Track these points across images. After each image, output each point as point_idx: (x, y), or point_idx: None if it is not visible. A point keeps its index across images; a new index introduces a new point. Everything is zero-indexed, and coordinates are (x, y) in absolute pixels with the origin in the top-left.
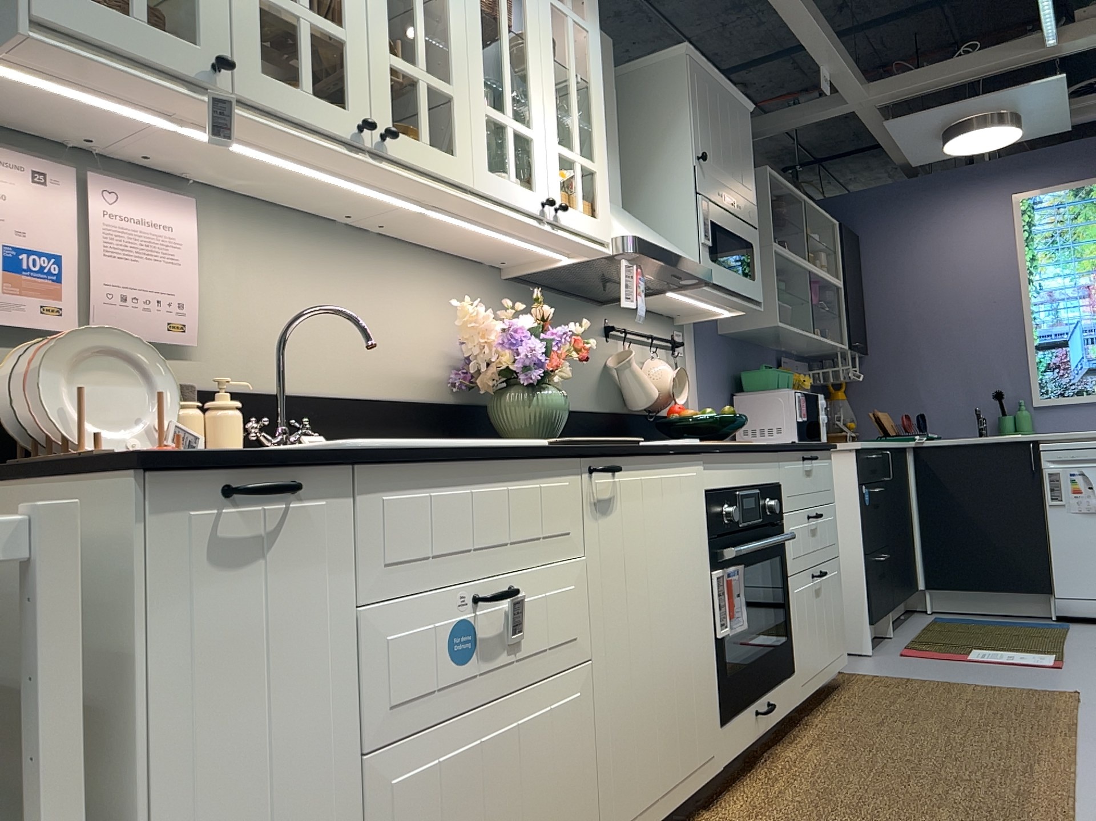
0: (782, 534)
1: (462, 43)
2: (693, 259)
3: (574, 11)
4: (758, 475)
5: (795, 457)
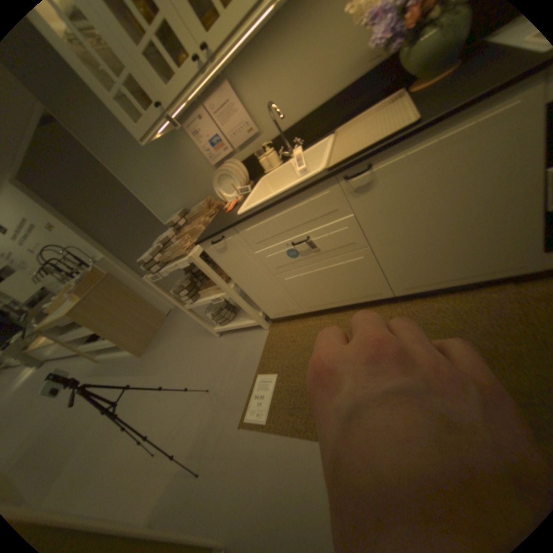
0: None
1: None
2: None
3: None
4: None
5: None
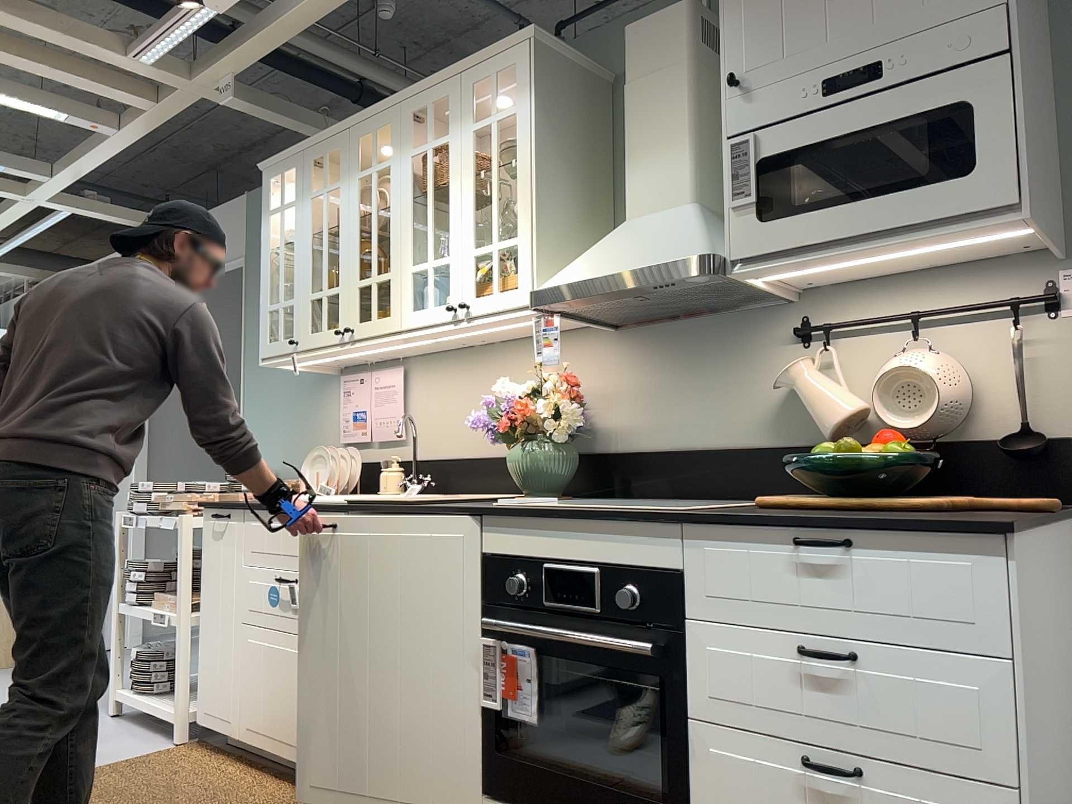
0: (674, 648)
1: (396, 237)
2: (682, 250)
3: (496, 112)
4: (602, 551)
5: (745, 535)
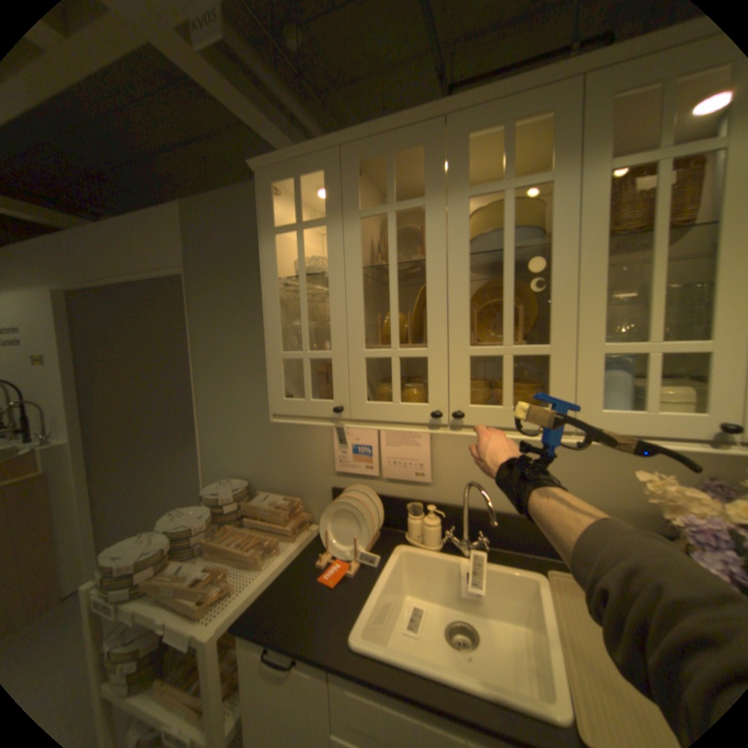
0: None
1: (569, 295)
2: None
3: None
4: None
5: None
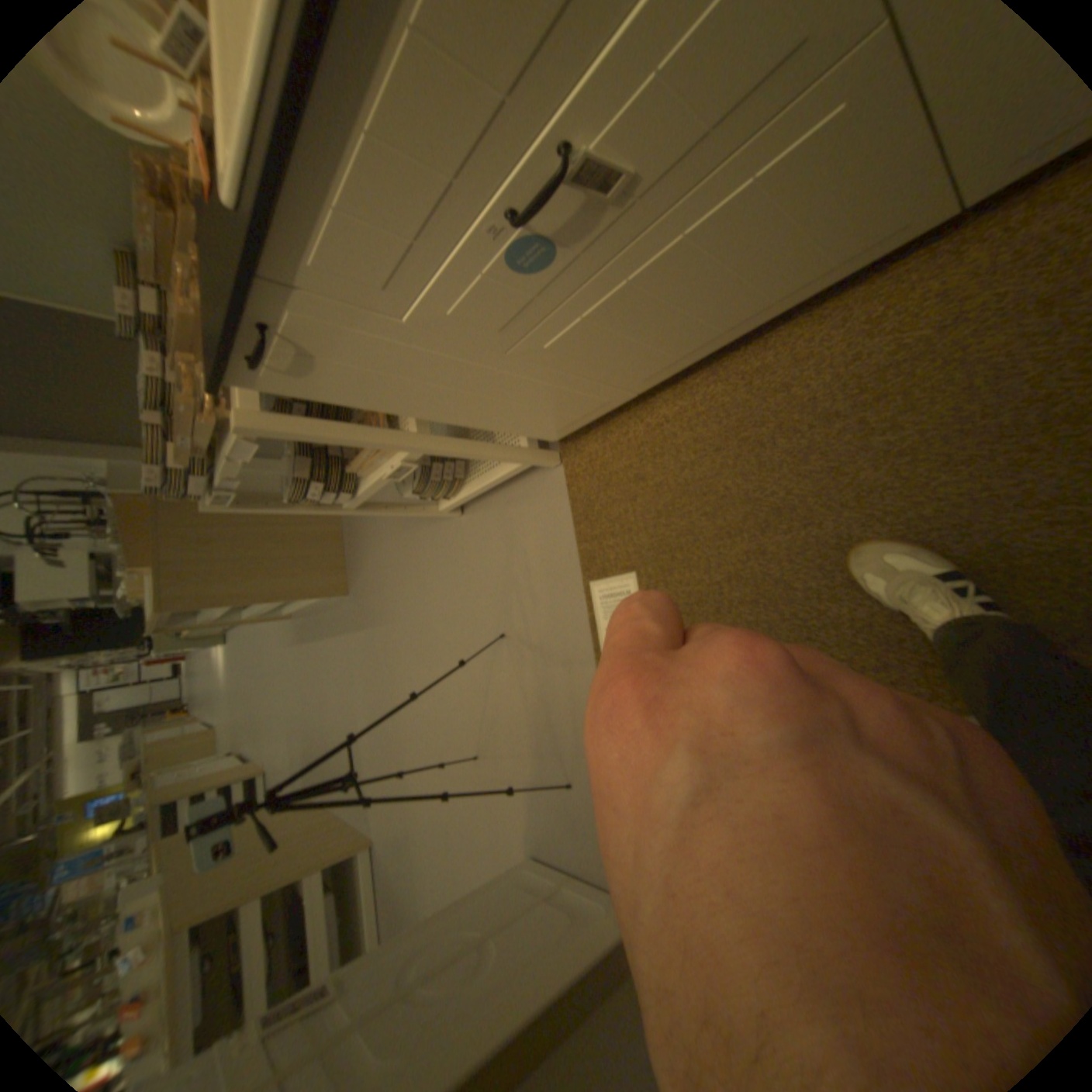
0: None
1: None
2: None
3: None
4: None
5: None
